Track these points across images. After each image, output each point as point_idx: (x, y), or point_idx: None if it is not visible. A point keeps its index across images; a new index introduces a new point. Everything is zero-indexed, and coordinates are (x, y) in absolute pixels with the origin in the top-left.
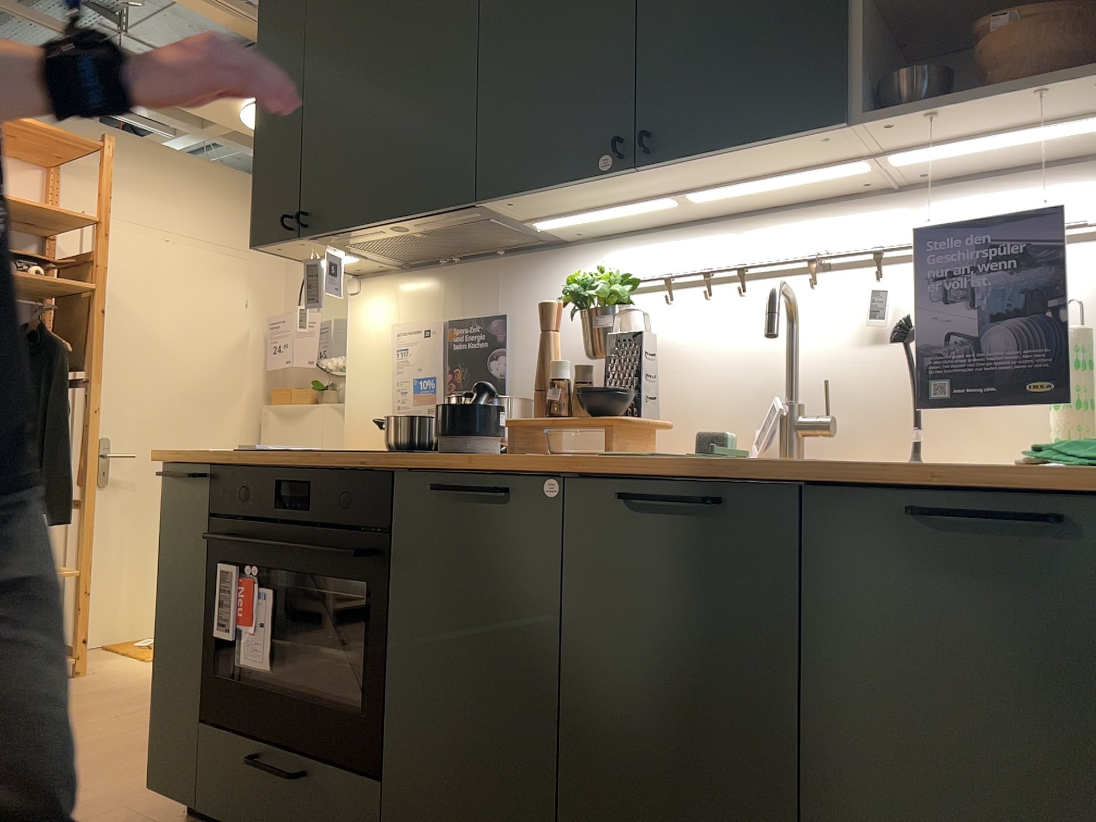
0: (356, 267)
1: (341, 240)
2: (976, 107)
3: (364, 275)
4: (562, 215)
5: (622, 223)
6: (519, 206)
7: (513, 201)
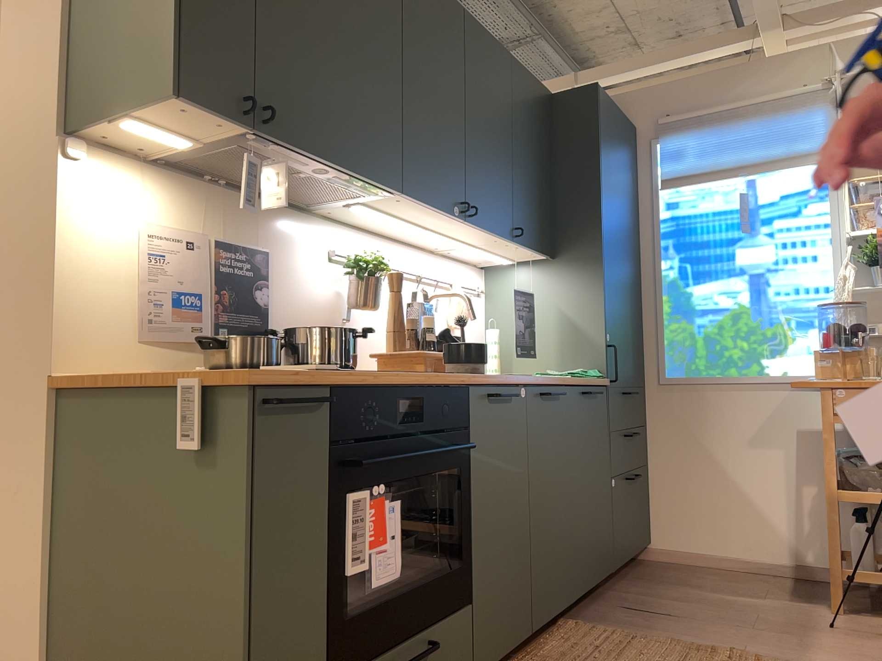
0: (116, 135)
1: (267, 147)
2: (523, 249)
3: (85, 139)
4: (380, 210)
5: (355, 218)
6: (392, 200)
7: (403, 199)
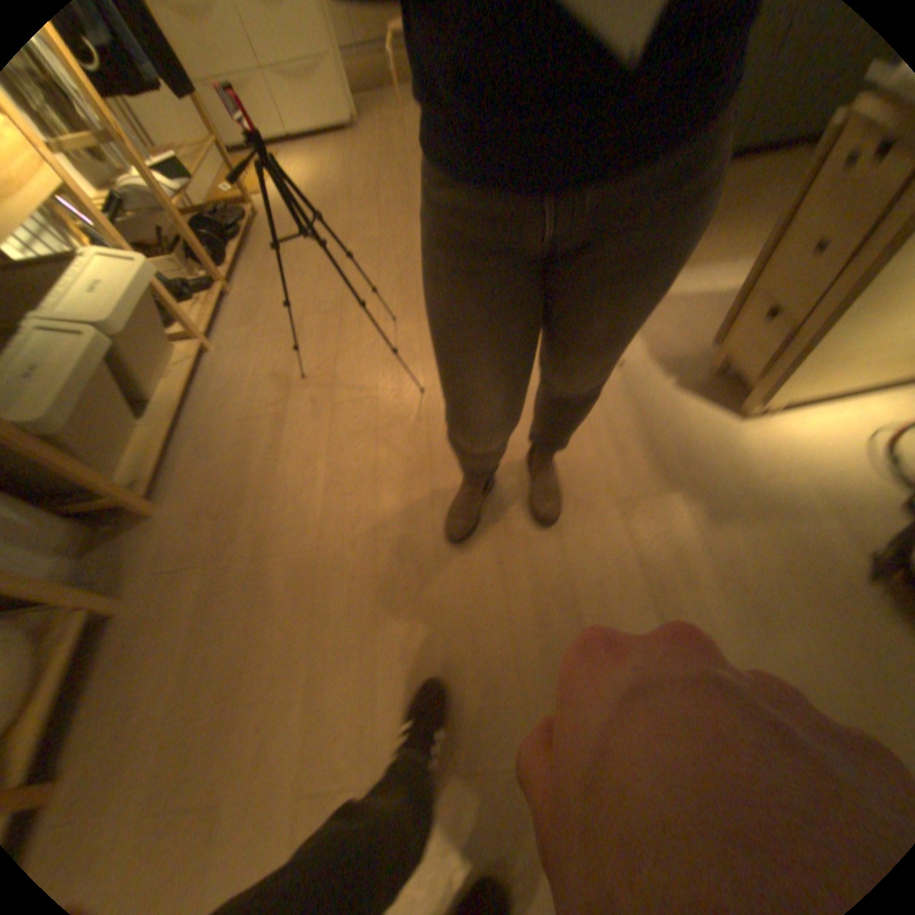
0: None
1: None
2: None
3: None
4: None
5: None
6: None
7: None
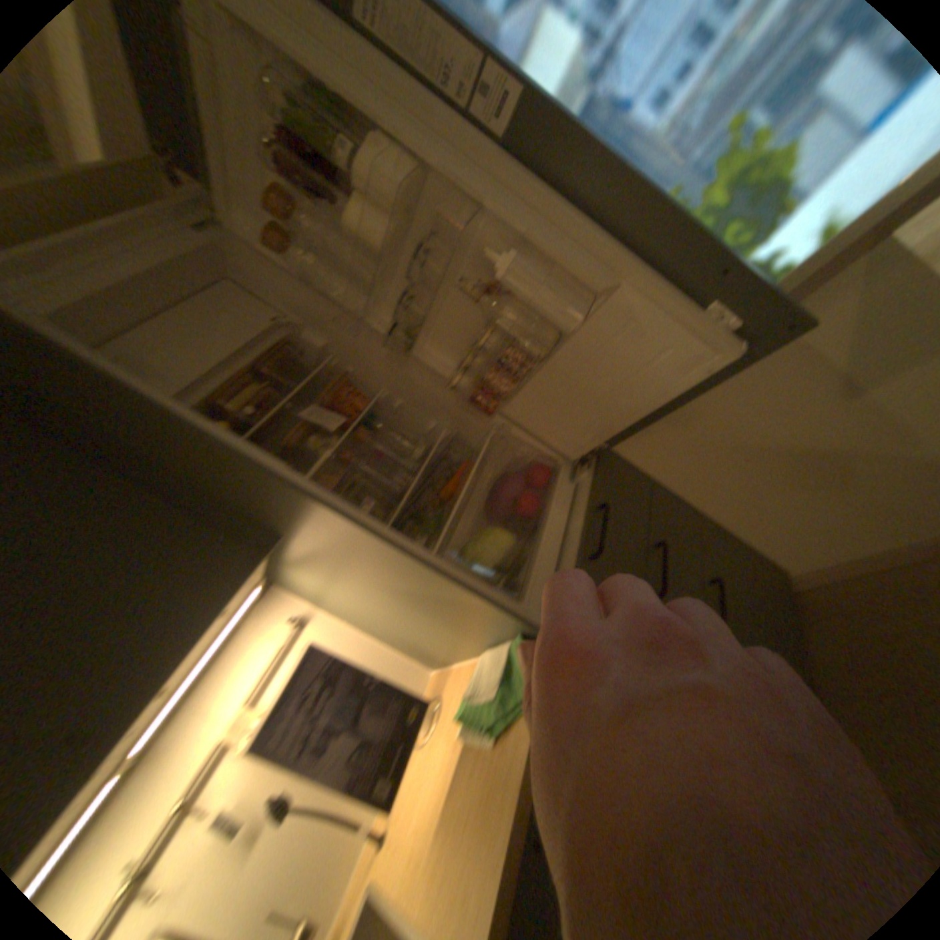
0: None
1: None
2: (194, 648)
3: None
4: None
5: None
6: None
7: None
